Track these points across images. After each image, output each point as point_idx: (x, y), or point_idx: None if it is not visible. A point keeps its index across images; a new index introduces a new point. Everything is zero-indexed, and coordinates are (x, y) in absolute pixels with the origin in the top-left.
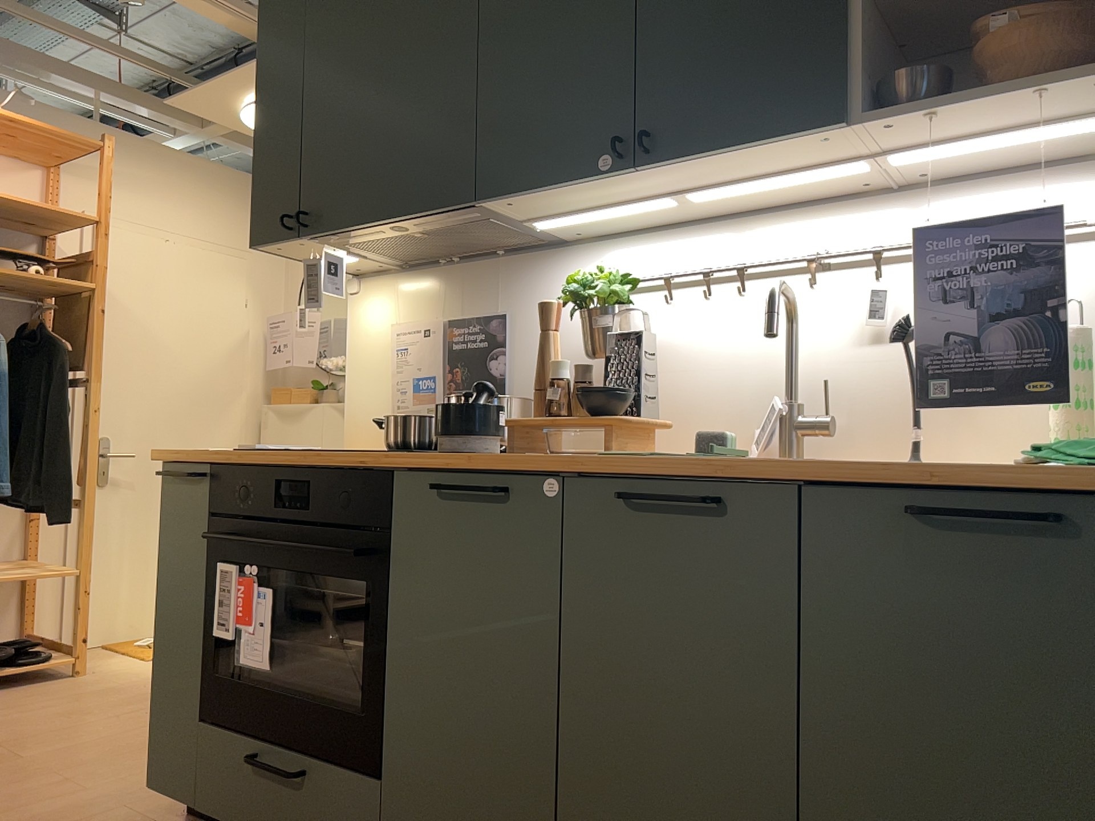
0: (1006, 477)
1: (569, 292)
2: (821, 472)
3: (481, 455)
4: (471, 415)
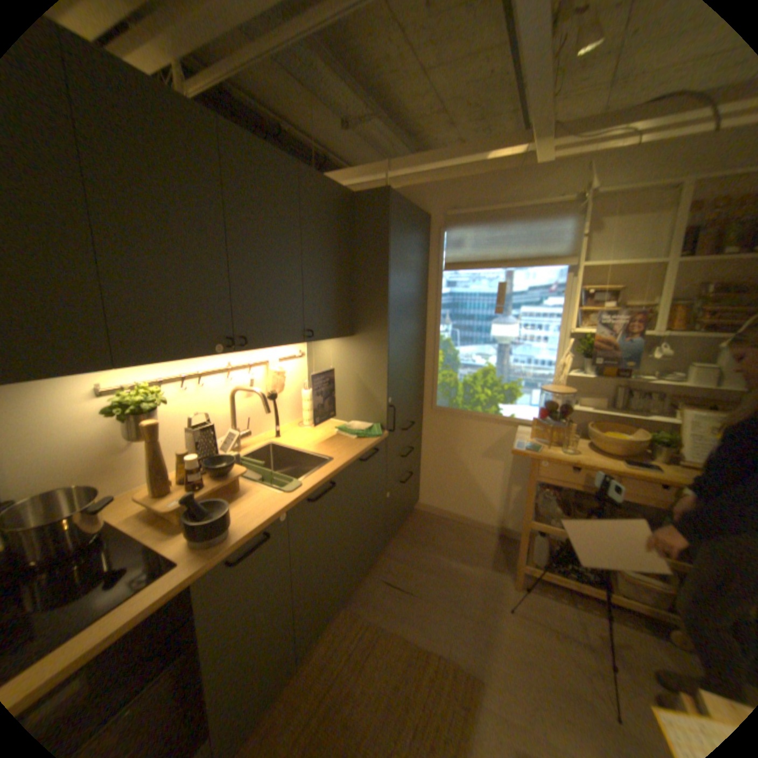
0: (366, 445)
1: (130, 409)
2: (351, 461)
3: (230, 530)
4: (224, 514)
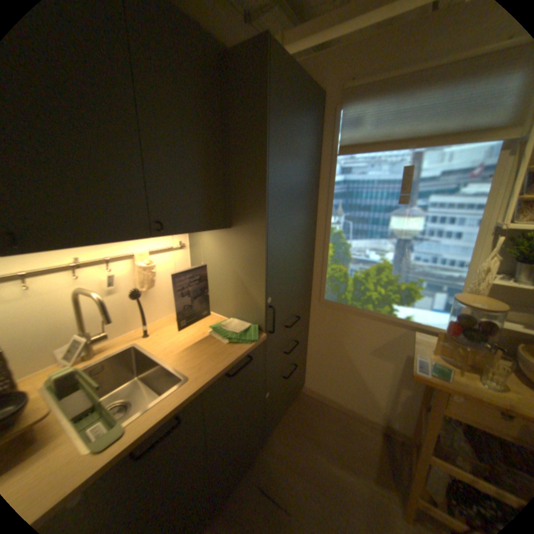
0: (237, 354)
1: None
2: (208, 384)
3: None
4: None
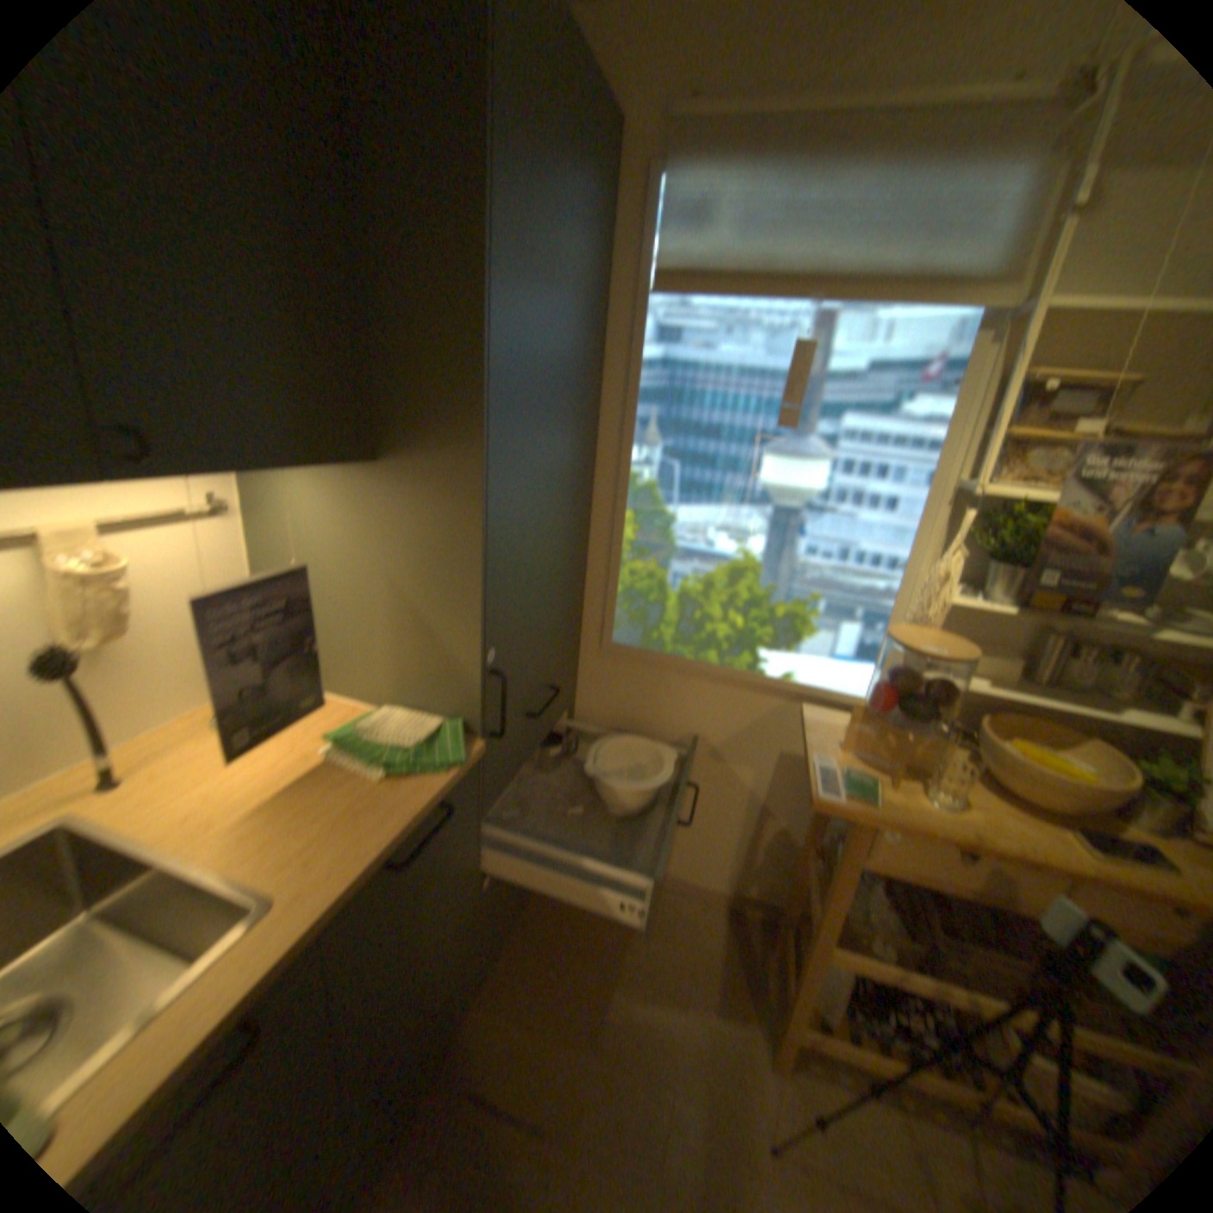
0: (414, 807)
1: None
2: (340, 909)
3: None
4: None
